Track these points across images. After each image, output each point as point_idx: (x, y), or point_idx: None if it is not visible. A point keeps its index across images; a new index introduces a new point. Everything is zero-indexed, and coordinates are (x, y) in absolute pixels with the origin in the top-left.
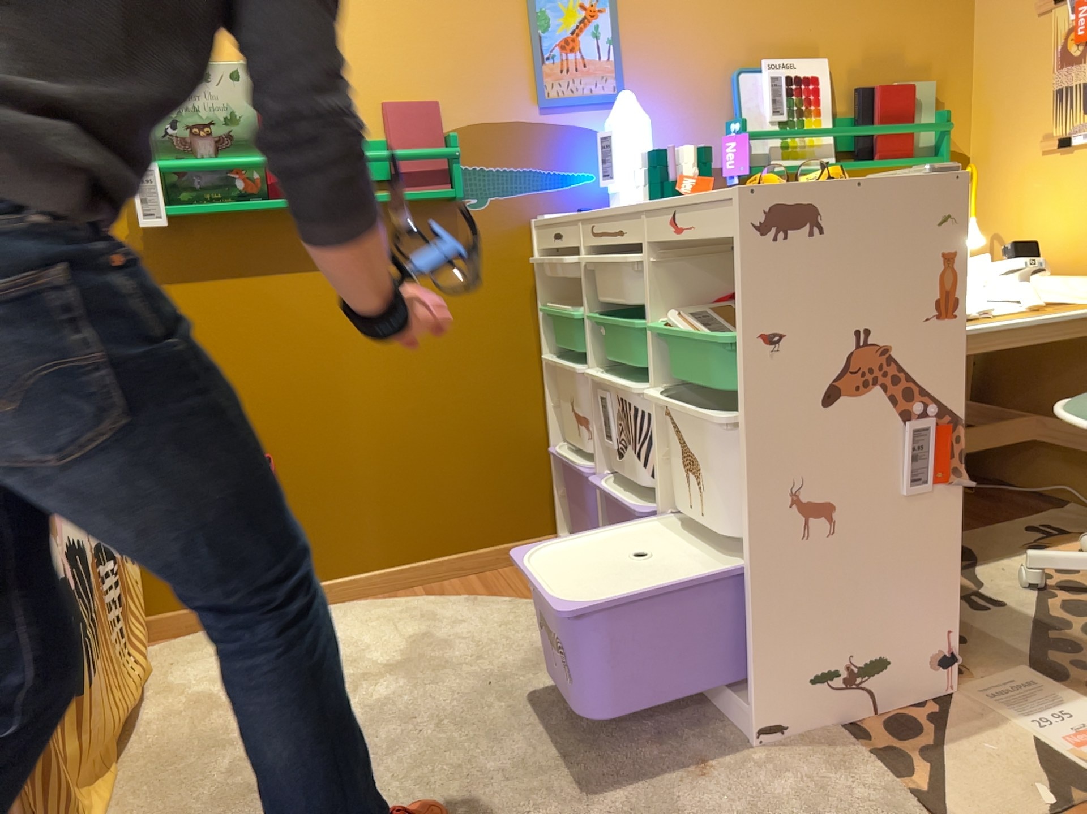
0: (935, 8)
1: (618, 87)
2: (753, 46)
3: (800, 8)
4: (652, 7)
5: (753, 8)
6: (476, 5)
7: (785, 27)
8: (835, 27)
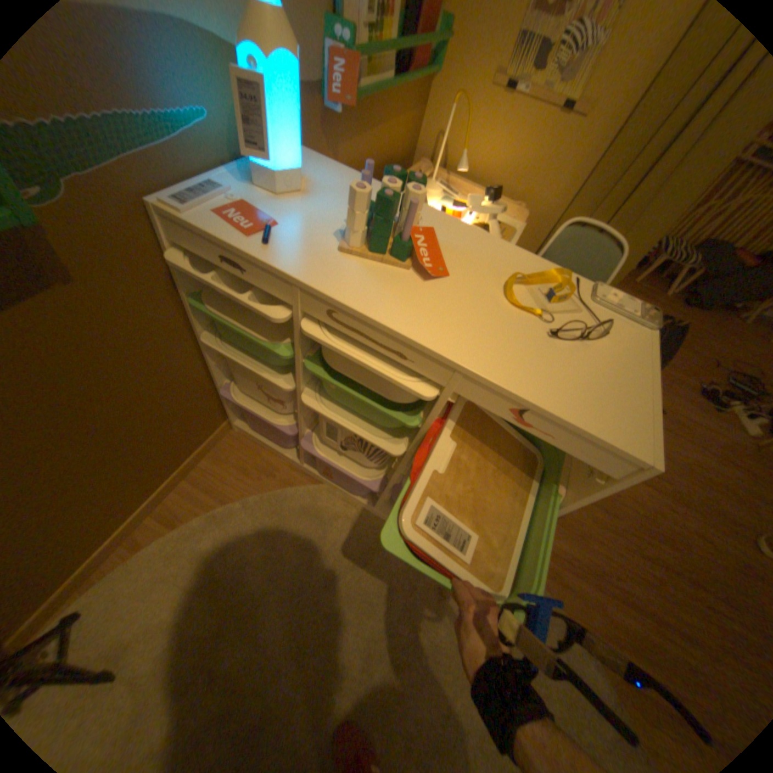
0: None
1: None
2: None
3: None
4: None
5: None
6: None
7: None
8: None
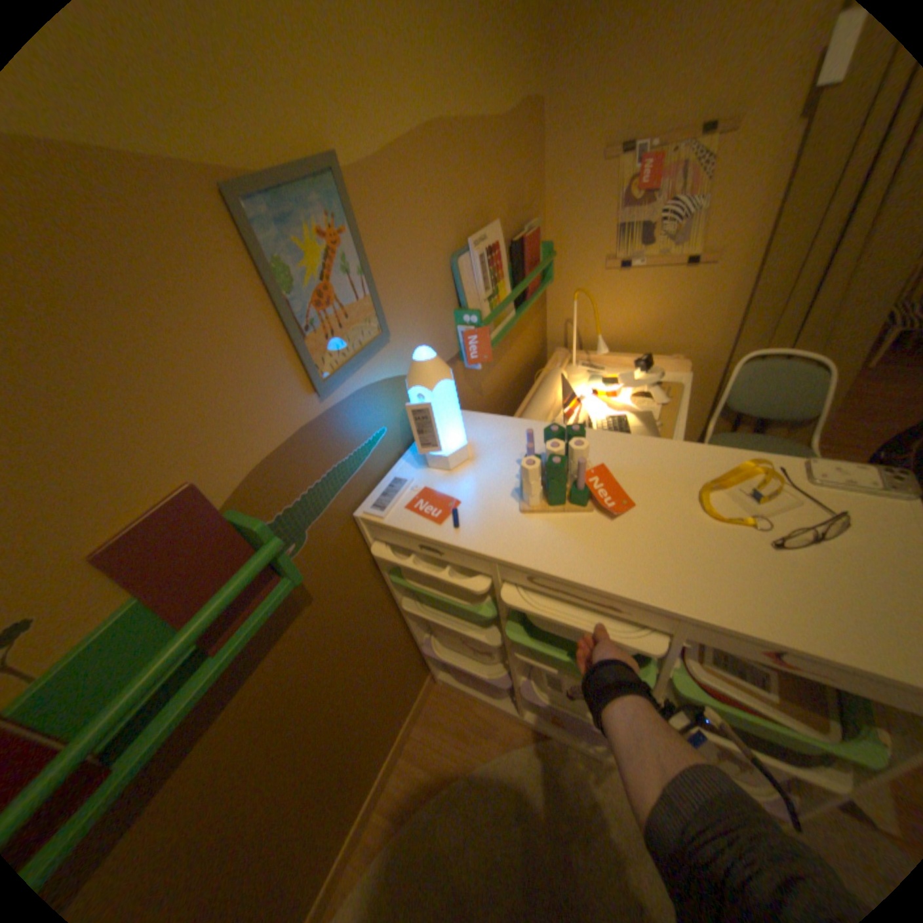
0: (532, 146)
1: (382, 324)
2: (458, 222)
3: (477, 167)
4: (383, 203)
5: (452, 177)
6: (164, 285)
7: (472, 192)
8: (495, 181)
